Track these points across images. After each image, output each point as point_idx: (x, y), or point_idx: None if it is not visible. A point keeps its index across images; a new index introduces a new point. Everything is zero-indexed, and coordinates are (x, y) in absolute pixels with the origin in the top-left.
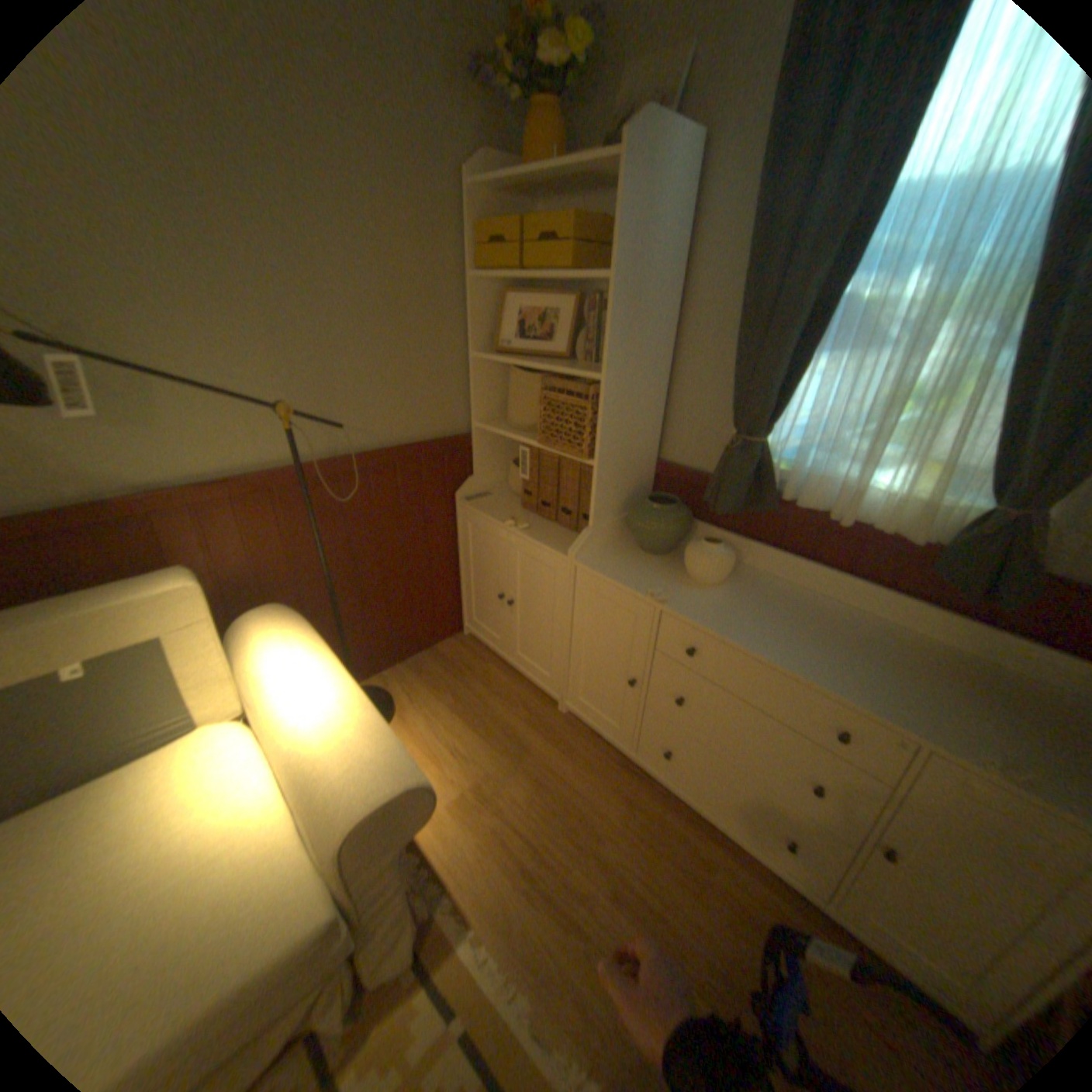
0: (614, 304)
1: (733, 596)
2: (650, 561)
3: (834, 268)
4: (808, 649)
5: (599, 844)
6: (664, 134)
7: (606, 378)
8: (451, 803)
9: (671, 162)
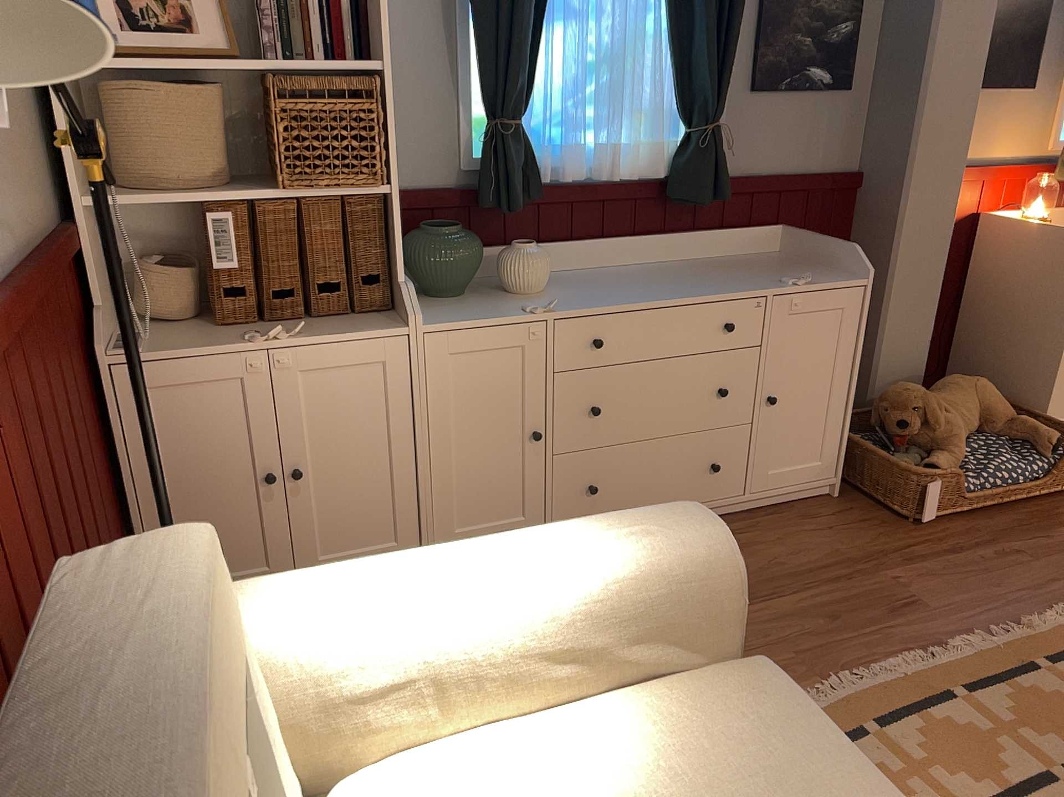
0: None
1: (566, 289)
2: (467, 300)
3: None
4: (660, 289)
5: None
6: None
7: (387, 68)
8: None
9: None
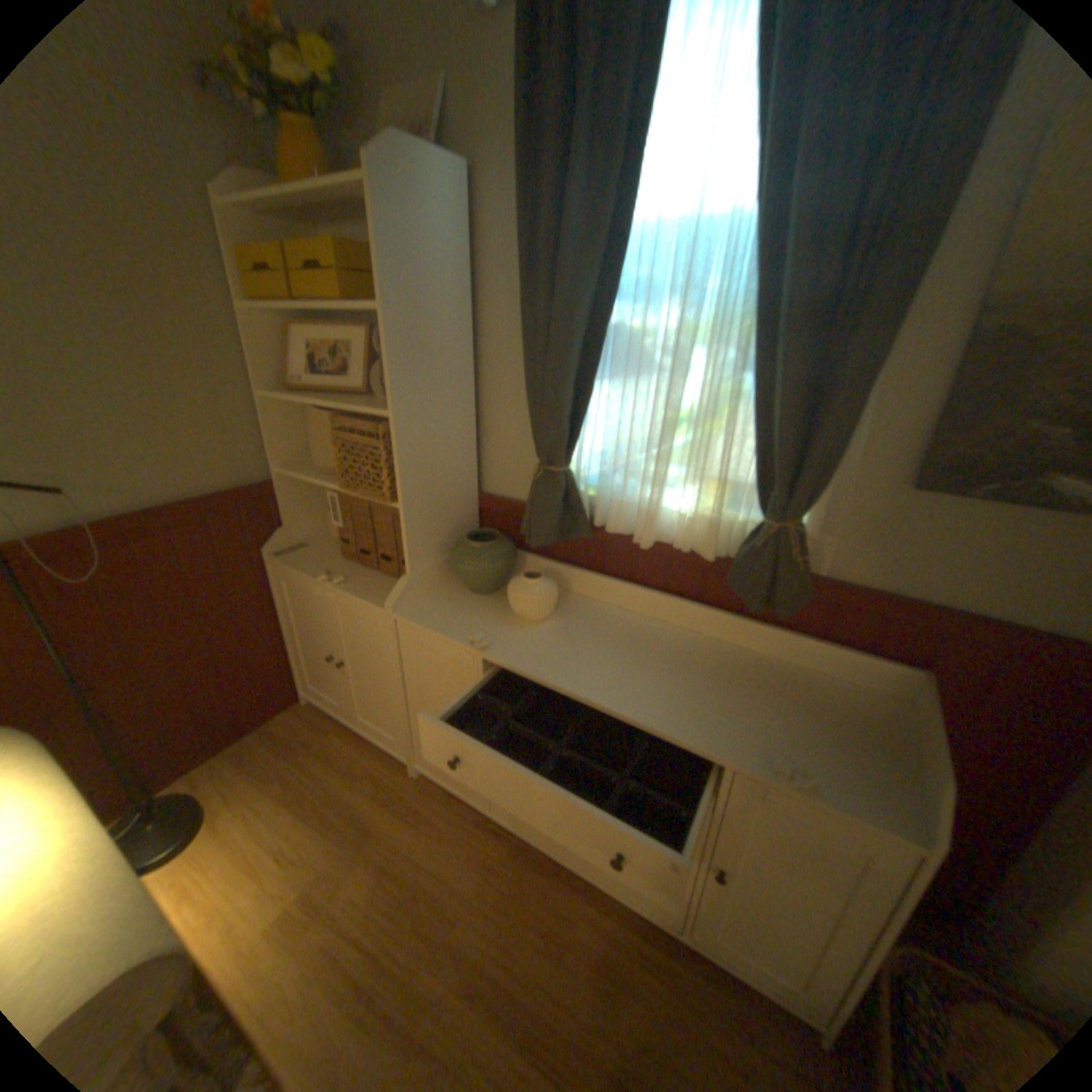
0: (387, 336)
1: (559, 630)
2: (477, 602)
3: (595, 298)
4: (626, 678)
5: (450, 929)
6: (413, 160)
7: (394, 415)
8: (270, 926)
9: (430, 190)
